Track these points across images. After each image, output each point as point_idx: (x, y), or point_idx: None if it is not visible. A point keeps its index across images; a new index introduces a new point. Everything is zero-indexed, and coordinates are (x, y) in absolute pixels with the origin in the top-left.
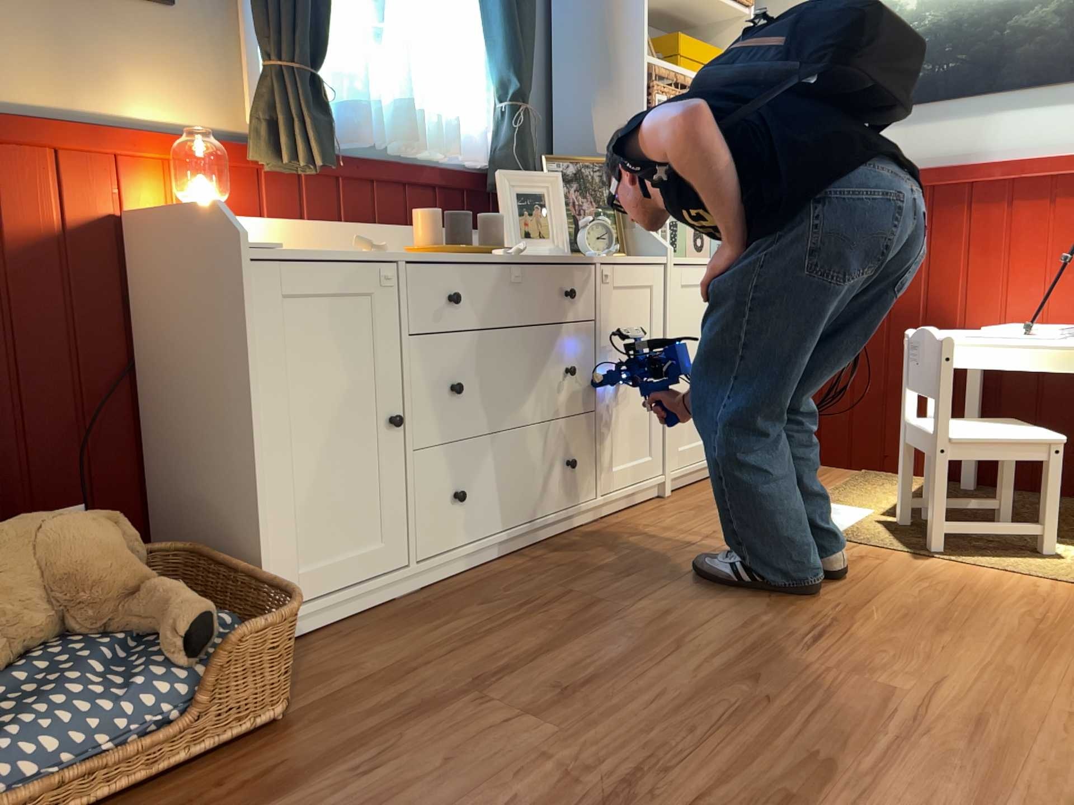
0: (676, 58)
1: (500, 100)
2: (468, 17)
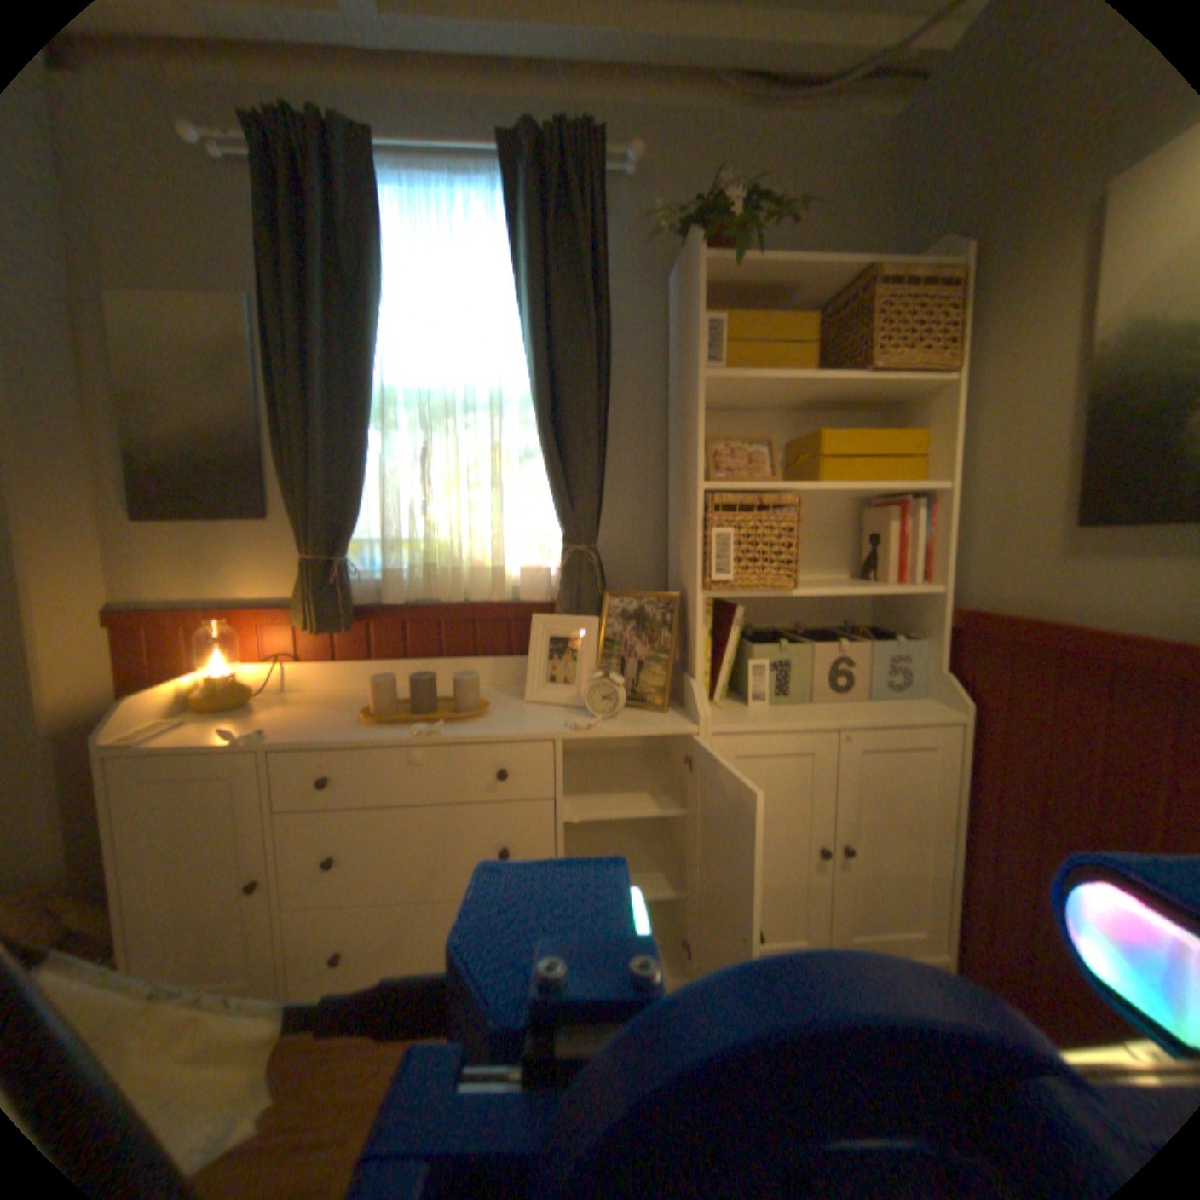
0: (819, 458)
1: (565, 539)
2: (539, 467)
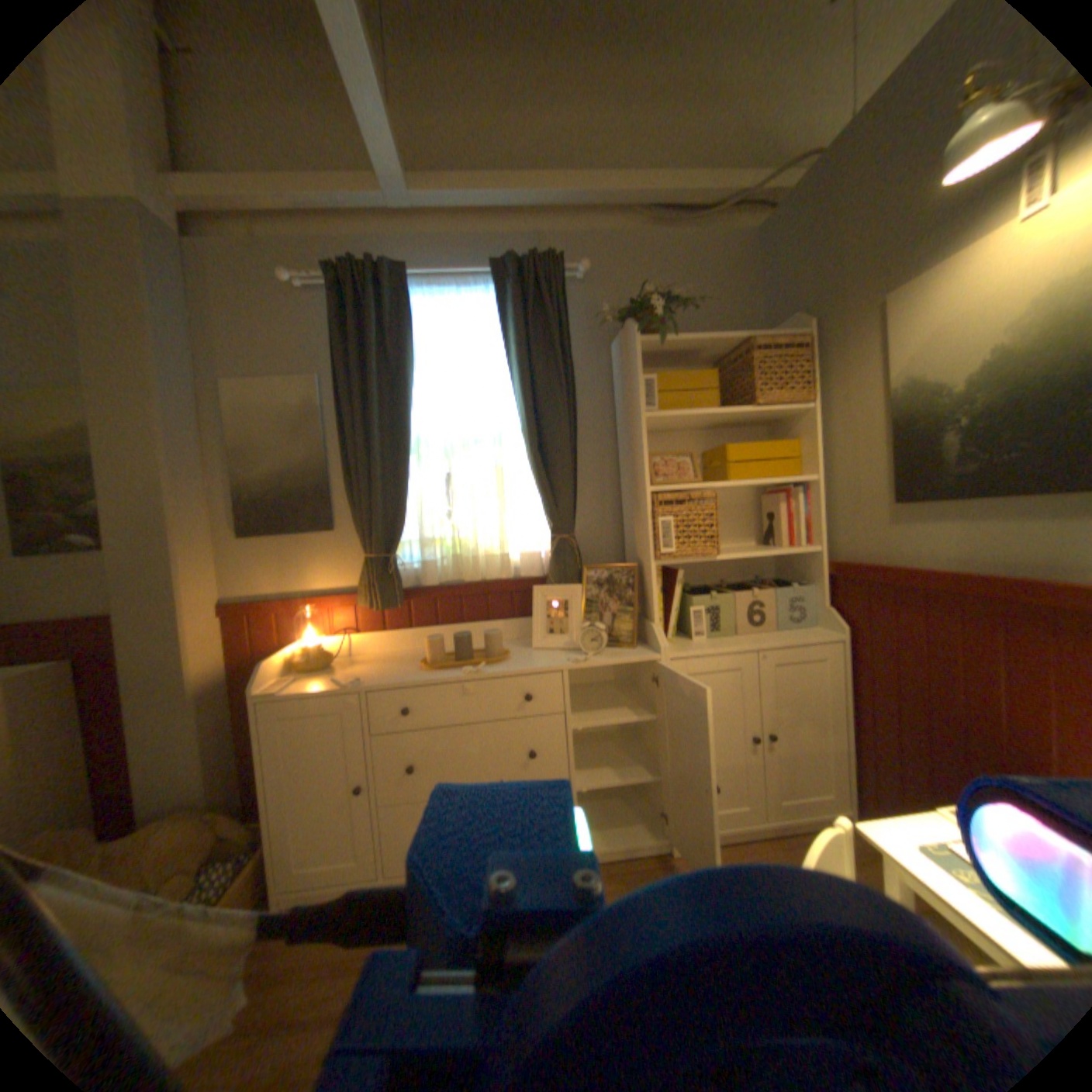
0: (726, 463)
1: (550, 531)
2: (528, 480)
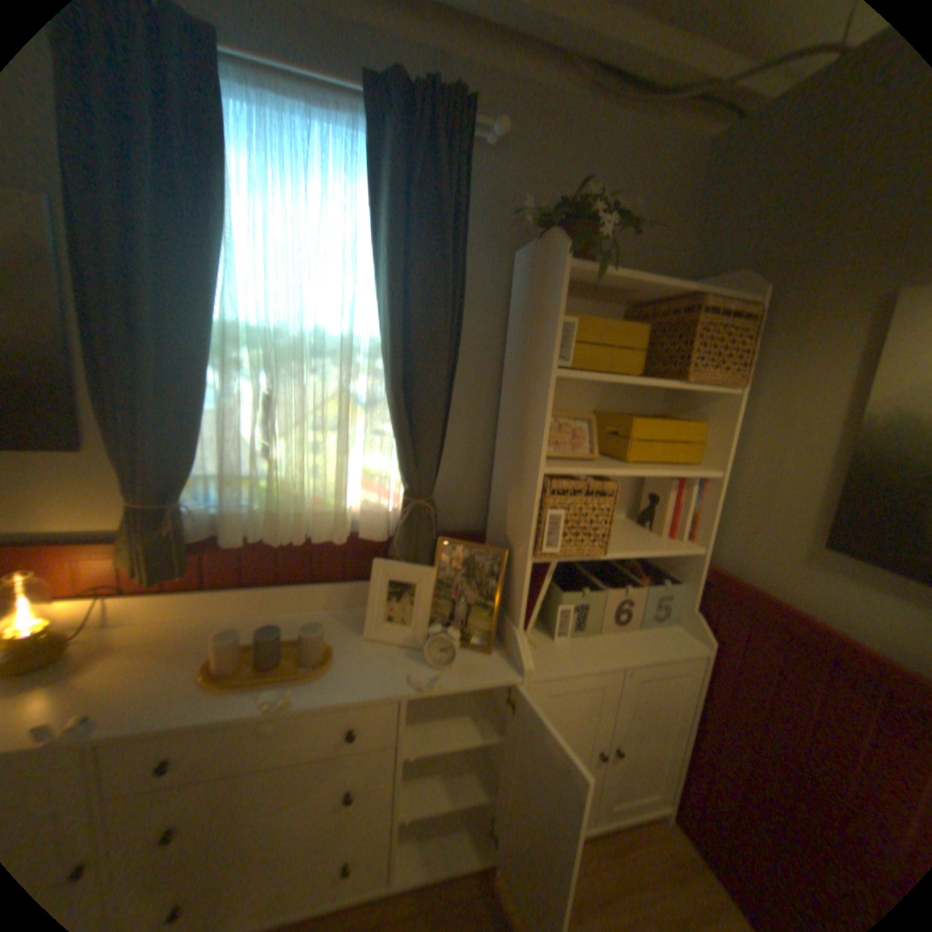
0: (629, 441)
1: (404, 488)
2: (383, 418)
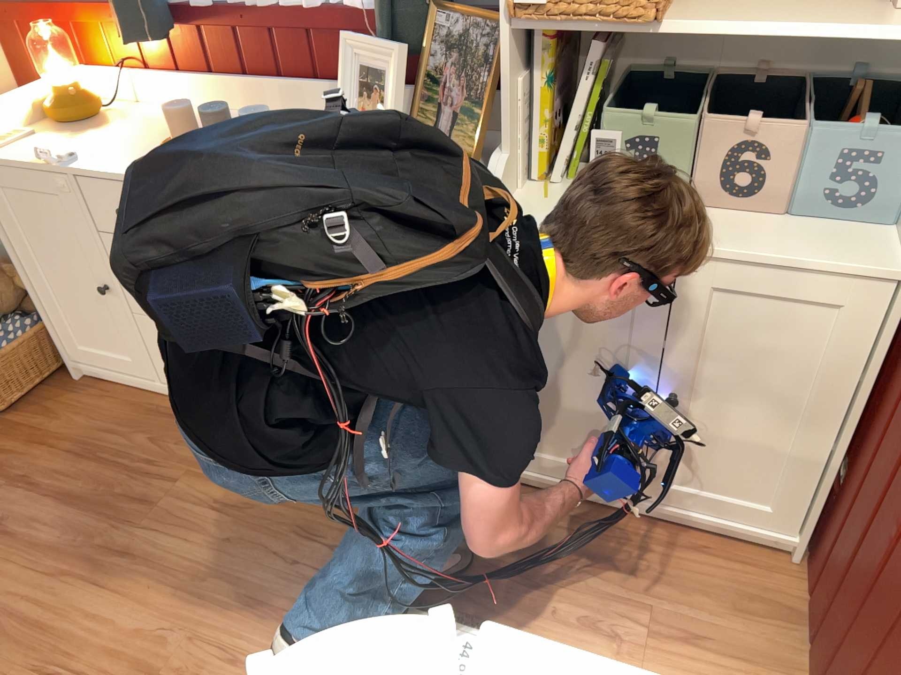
0: None
1: None
2: None
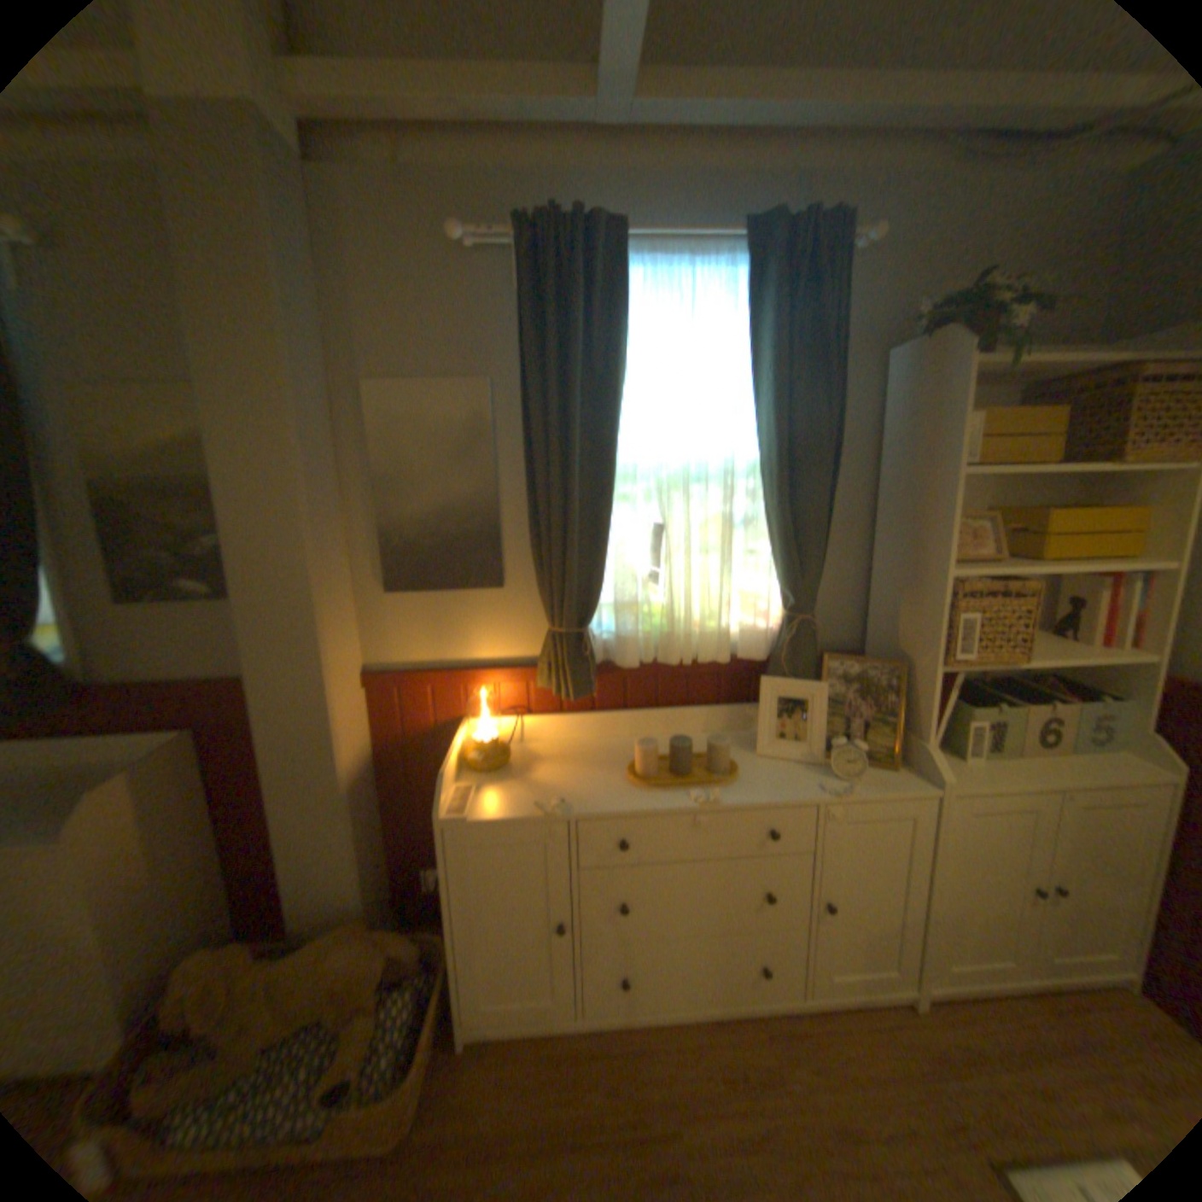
0: (1044, 535)
1: (783, 605)
2: (758, 536)
